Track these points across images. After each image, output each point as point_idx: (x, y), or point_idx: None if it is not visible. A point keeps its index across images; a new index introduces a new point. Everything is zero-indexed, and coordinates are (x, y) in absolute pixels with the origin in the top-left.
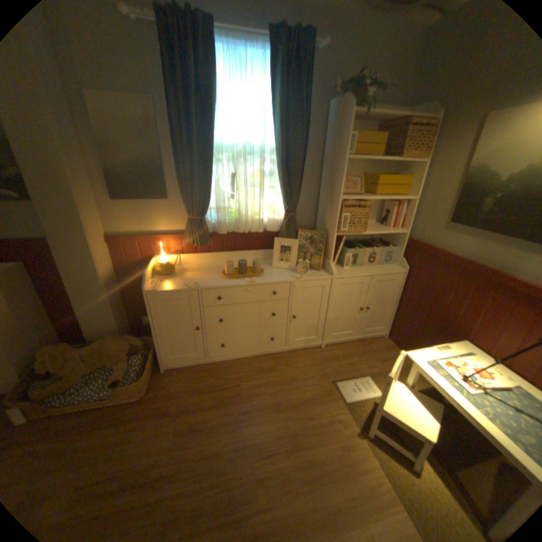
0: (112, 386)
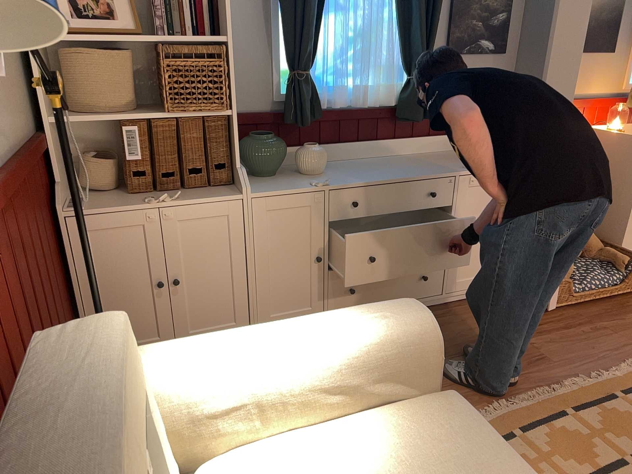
0: (628, 266)
